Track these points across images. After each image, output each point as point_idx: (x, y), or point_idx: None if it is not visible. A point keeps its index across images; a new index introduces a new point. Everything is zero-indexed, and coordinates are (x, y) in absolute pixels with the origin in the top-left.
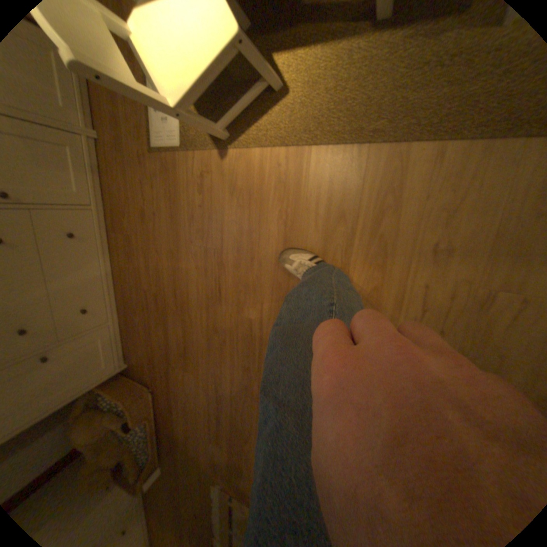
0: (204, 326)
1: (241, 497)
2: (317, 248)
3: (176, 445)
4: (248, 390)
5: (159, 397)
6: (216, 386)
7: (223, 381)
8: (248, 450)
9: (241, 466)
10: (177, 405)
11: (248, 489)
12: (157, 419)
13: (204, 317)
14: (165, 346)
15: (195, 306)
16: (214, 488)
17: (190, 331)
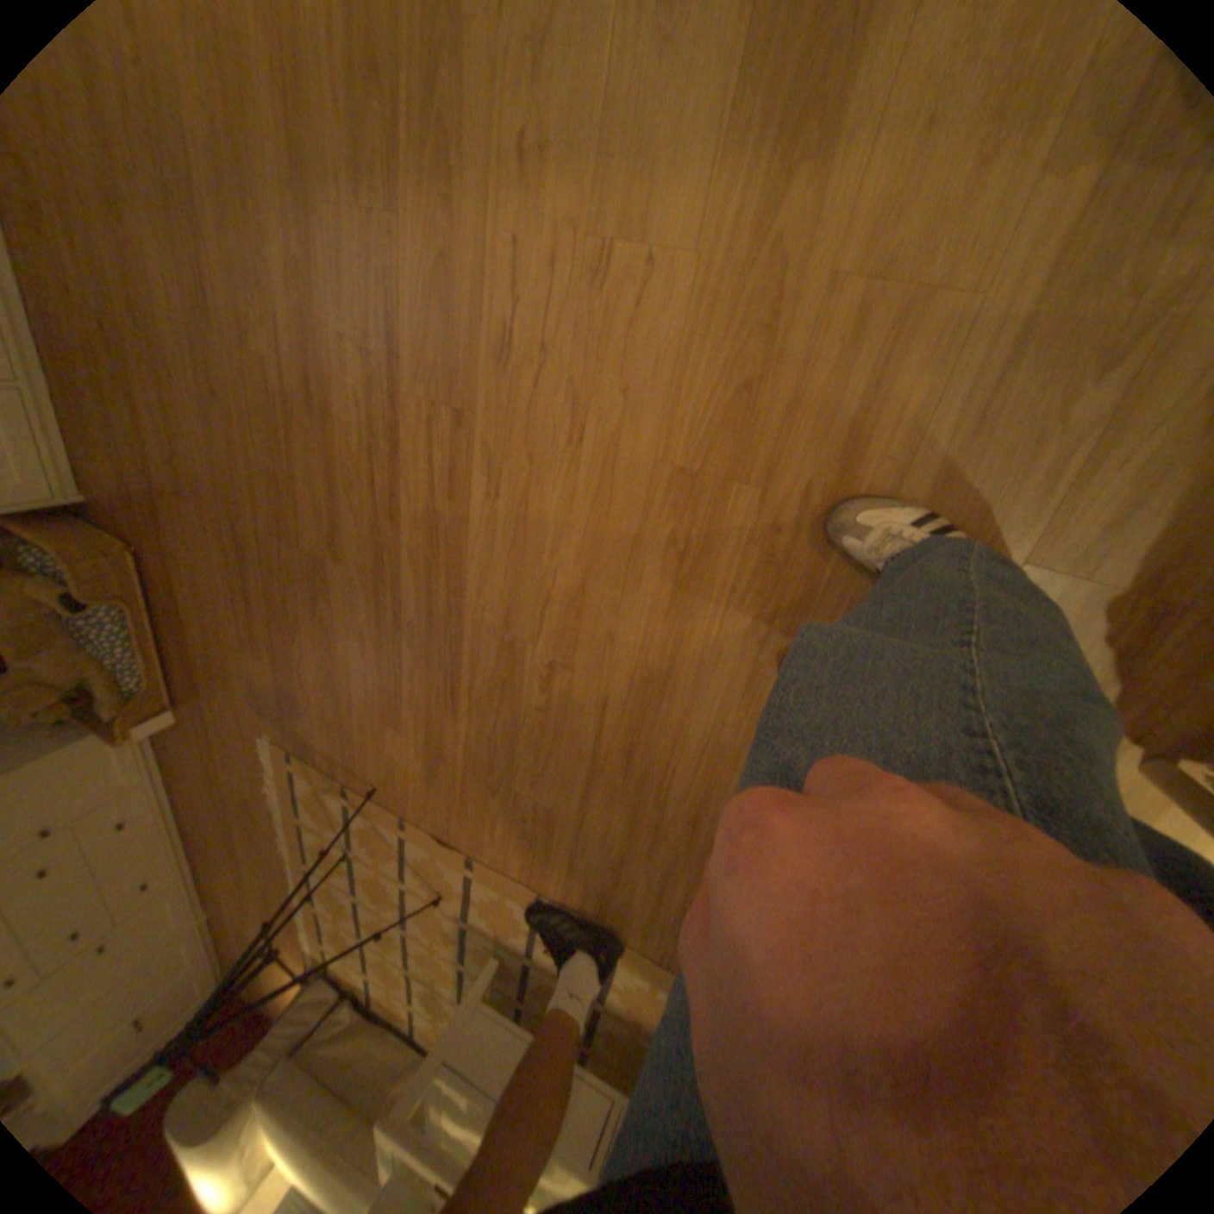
0: (188, 383)
1: (300, 752)
2: (340, 163)
3: (189, 664)
4: (277, 524)
5: (145, 562)
6: (228, 523)
7: (237, 510)
8: (296, 654)
9: (291, 690)
10: (176, 575)
11: (308, 734)
12: (150, 612)
13: (184, 361)
14: (132, 441)
15: (166, 335)
16: (258, 742)
17: (166, 397)
